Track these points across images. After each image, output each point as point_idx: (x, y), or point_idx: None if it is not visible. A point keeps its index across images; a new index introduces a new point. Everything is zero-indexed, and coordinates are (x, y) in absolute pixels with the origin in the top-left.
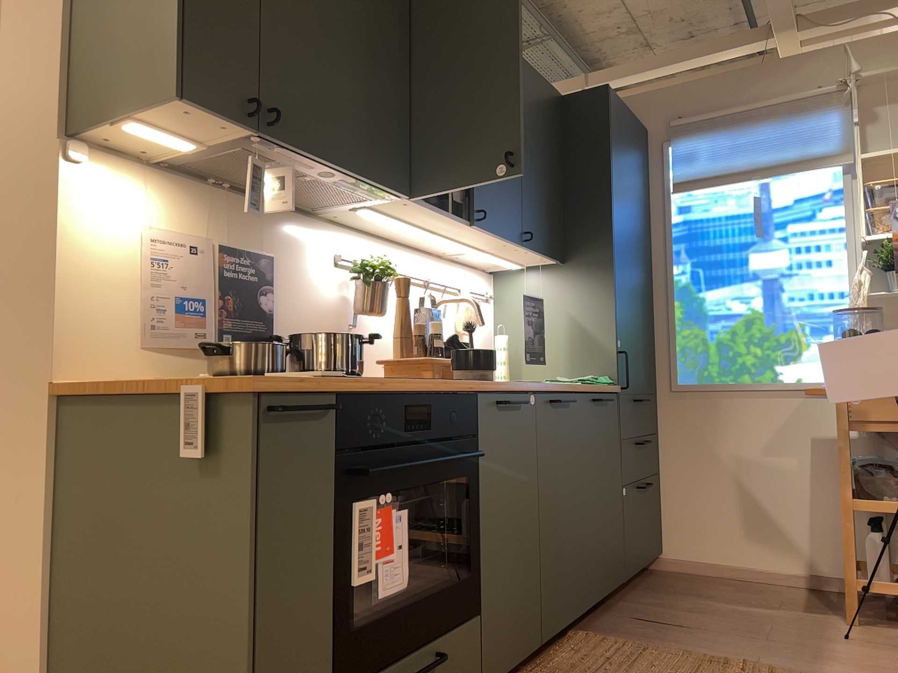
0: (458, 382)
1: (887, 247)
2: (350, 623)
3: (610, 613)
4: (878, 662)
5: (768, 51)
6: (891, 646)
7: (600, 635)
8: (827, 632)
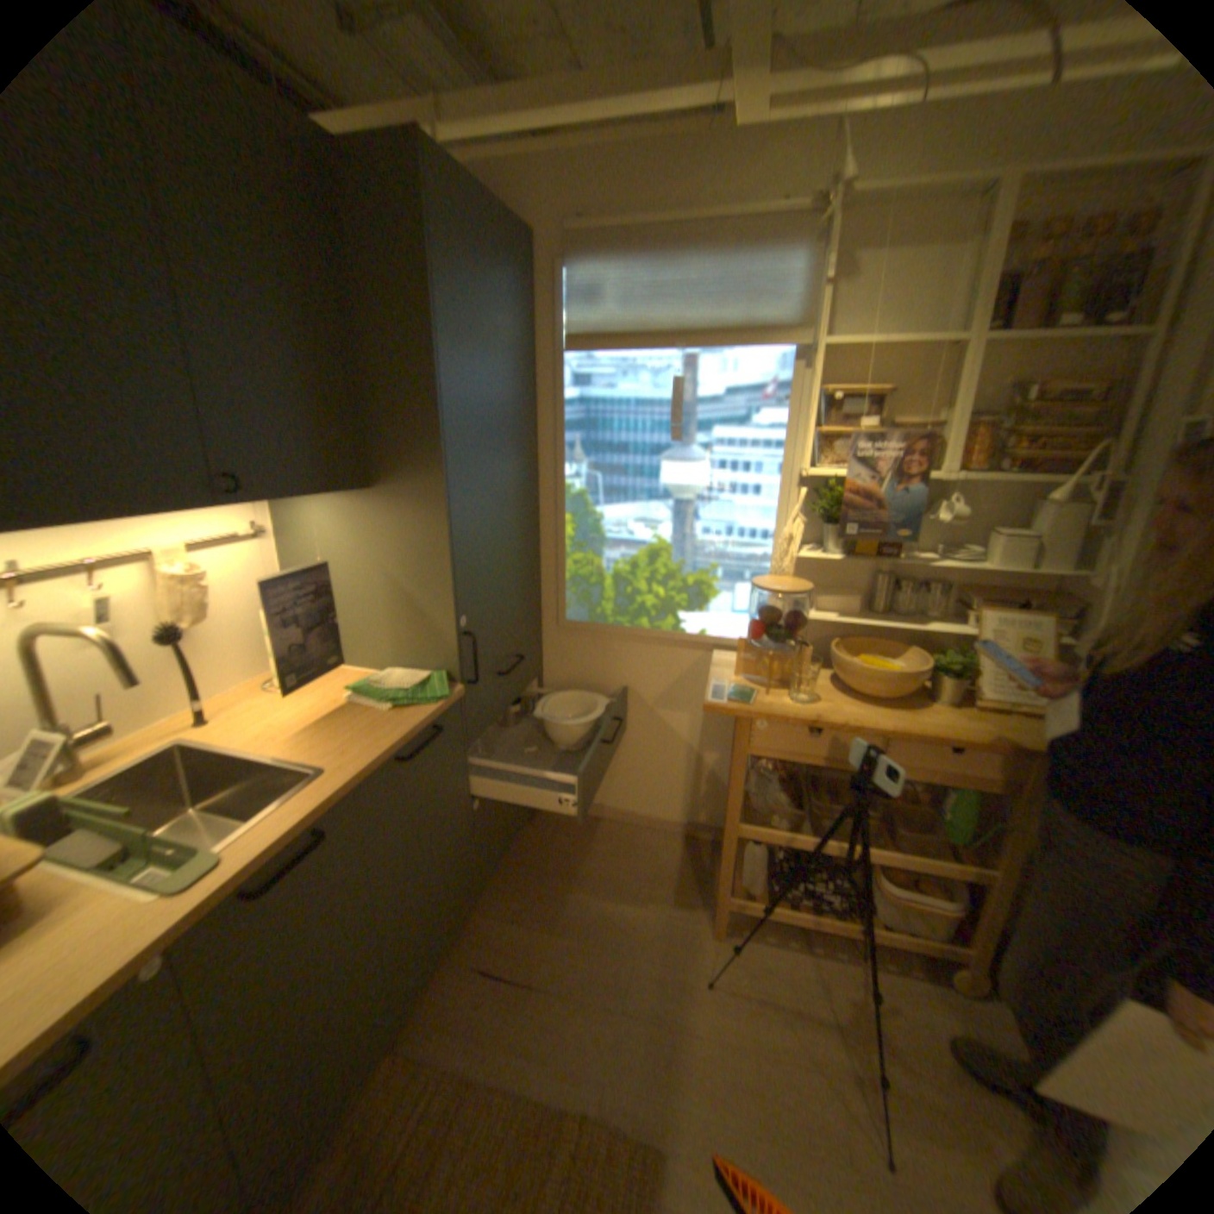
0: None
1: (834, 488)
2: None
3: (450, 964)
4: (736, 1066)
5: (727, 107)
6: (753, 1001)
7: (414, 1053)
8: (691, 971)
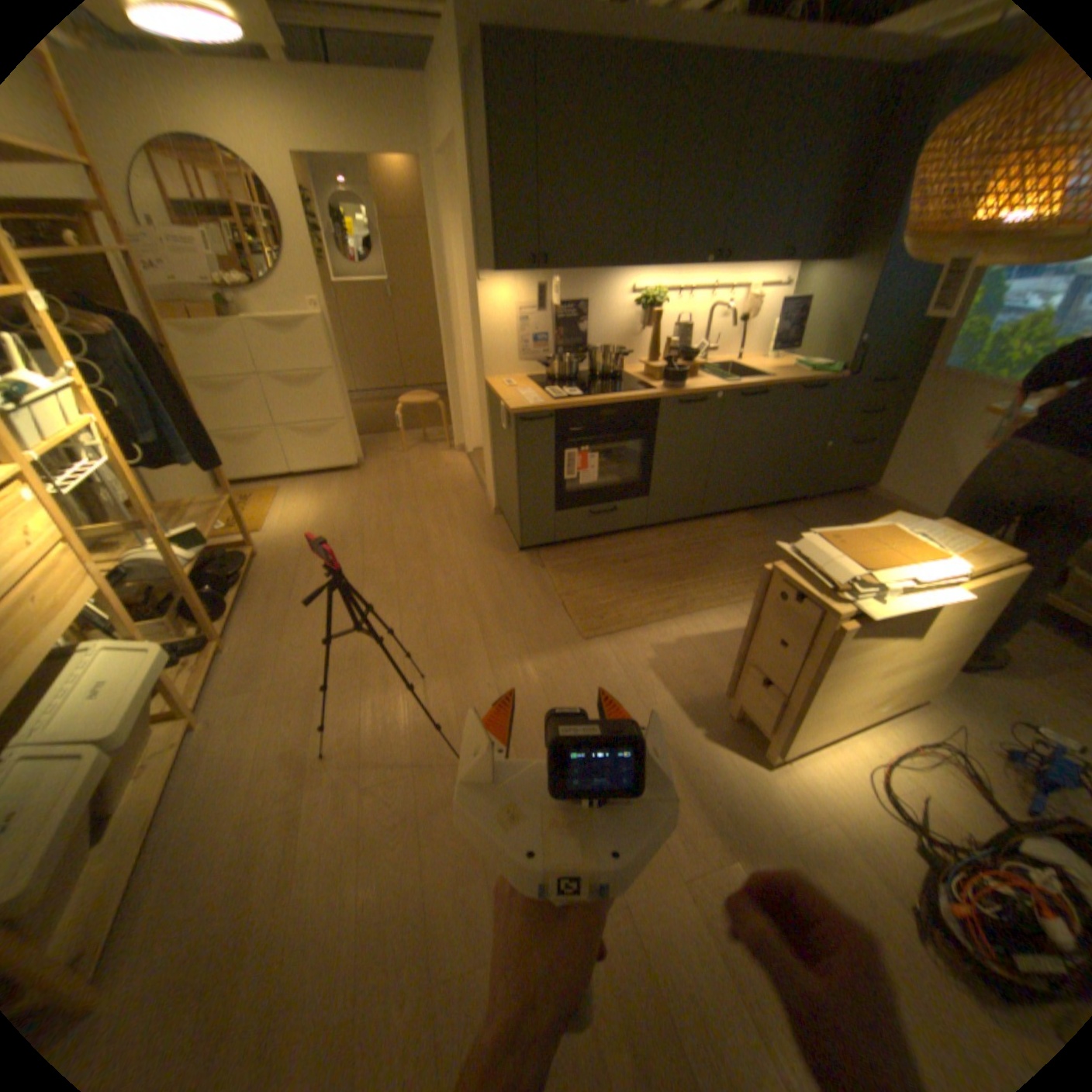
0: (657, 388)
1: None
2: (569, 489)
3: (782, 510)
4: None
5: None
6: None
7: (755, 519)
8: None
